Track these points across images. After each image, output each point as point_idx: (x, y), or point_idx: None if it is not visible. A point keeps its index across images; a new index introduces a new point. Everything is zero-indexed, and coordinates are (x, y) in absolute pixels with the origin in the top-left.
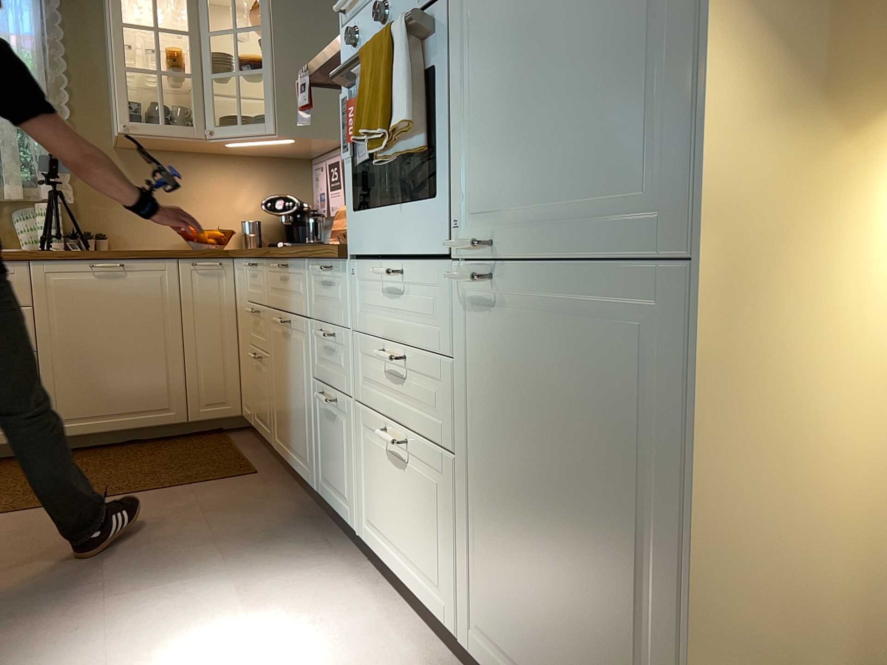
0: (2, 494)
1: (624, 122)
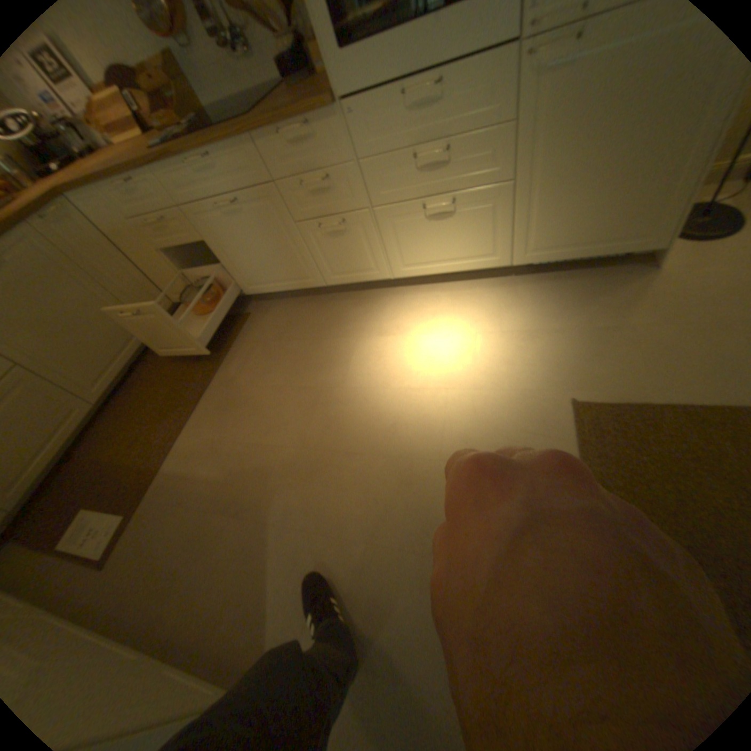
0: (143, 437)
1: None
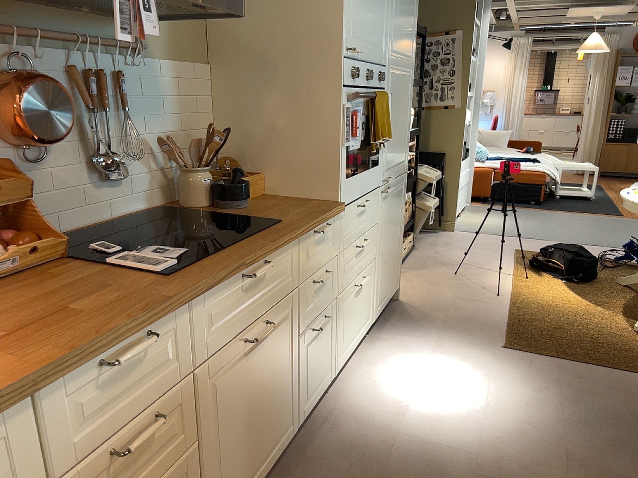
0: None
1: (403, 145)
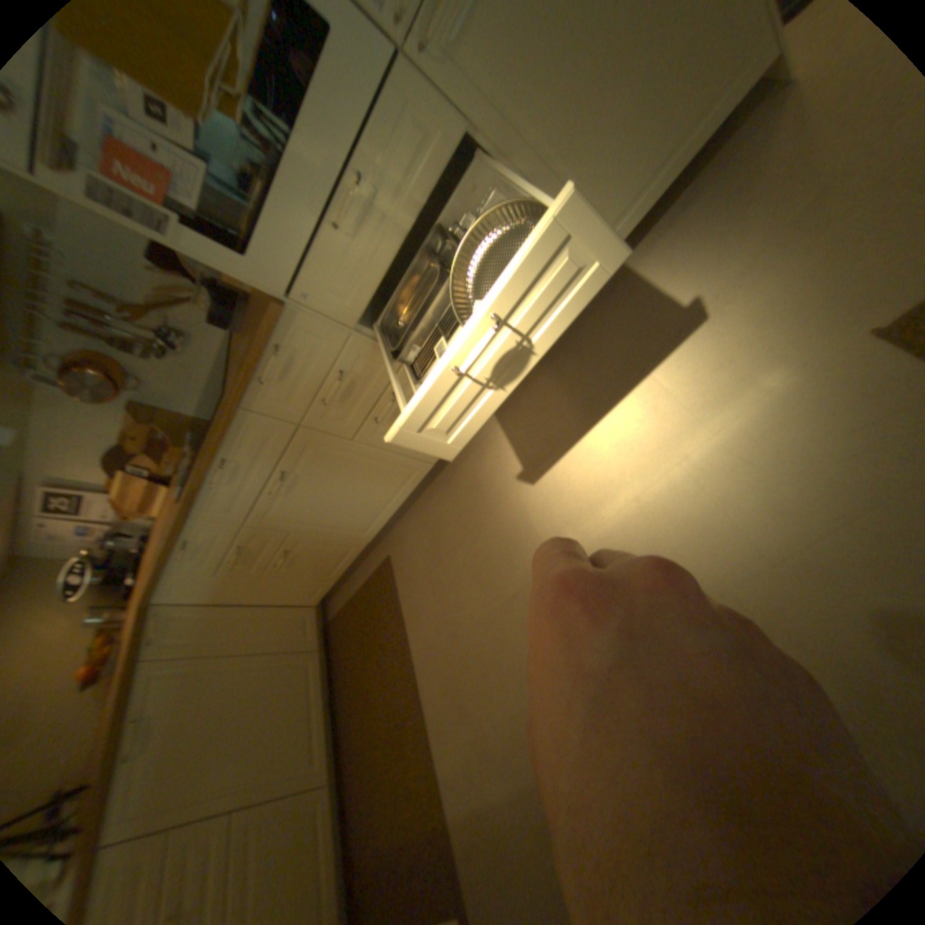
0: (401, 788)
1: None
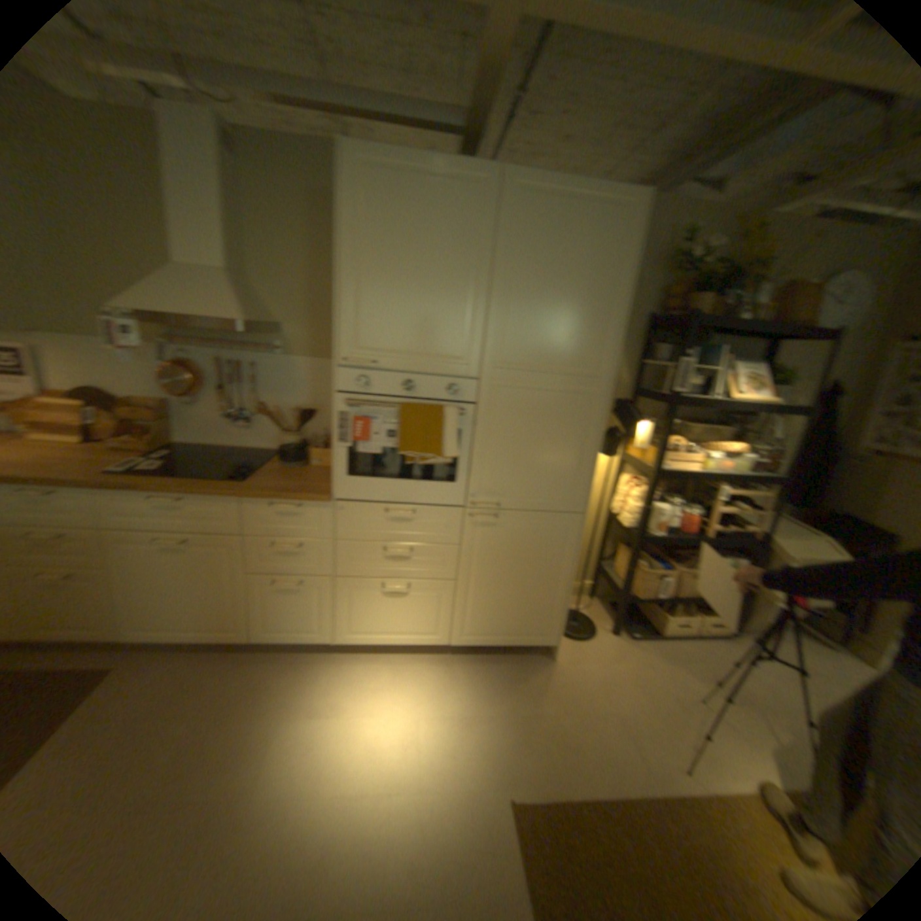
0: None
1: (560, 477)
